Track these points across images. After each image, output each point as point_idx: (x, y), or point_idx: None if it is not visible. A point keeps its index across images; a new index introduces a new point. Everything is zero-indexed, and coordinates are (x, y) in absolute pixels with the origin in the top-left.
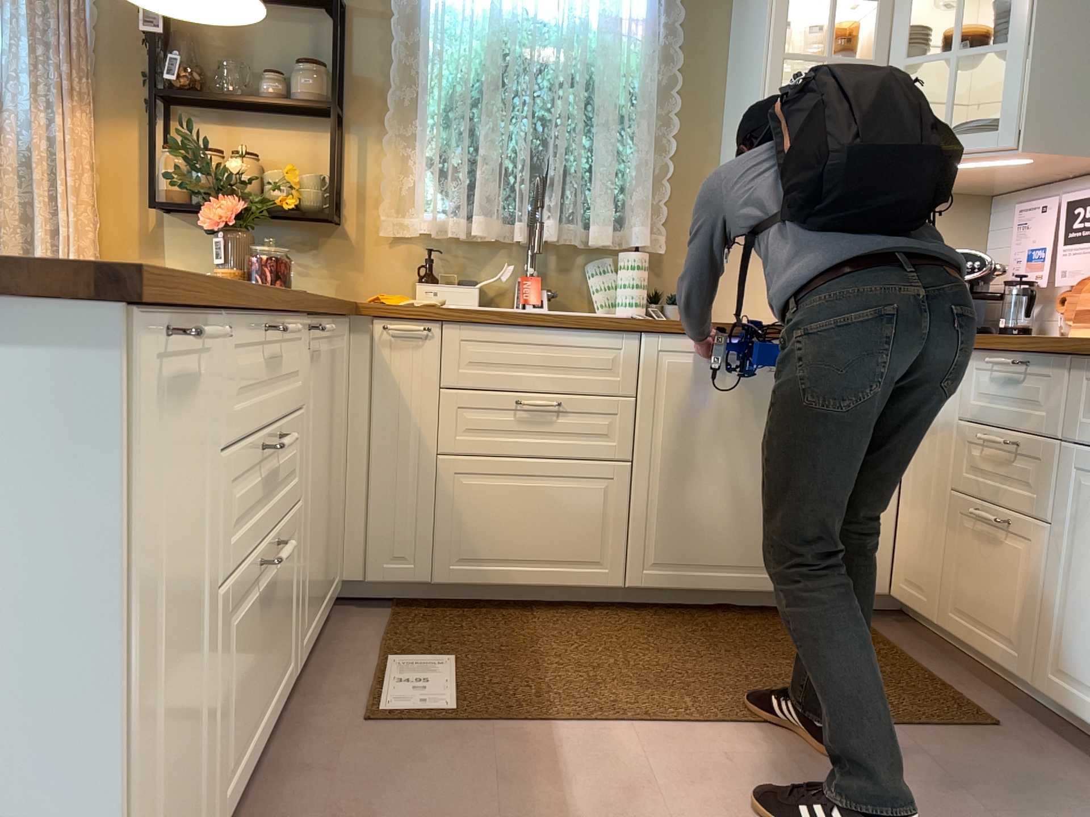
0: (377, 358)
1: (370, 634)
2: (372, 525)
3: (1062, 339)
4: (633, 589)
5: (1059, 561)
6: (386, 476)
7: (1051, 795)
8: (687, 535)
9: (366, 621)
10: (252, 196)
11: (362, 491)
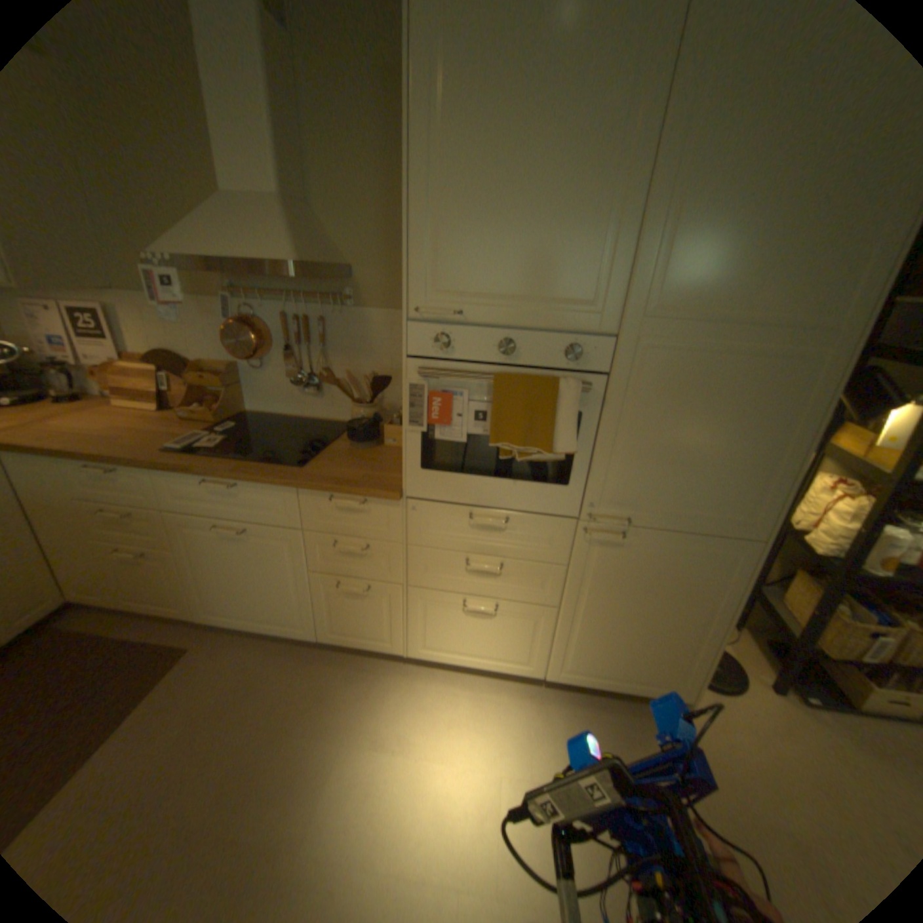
0: None
1: None
2: None
3: (132, 453)
4: None
5: (183, 567)
6: None
7: (231, 674)
8: None
9: None
10: None
11: None
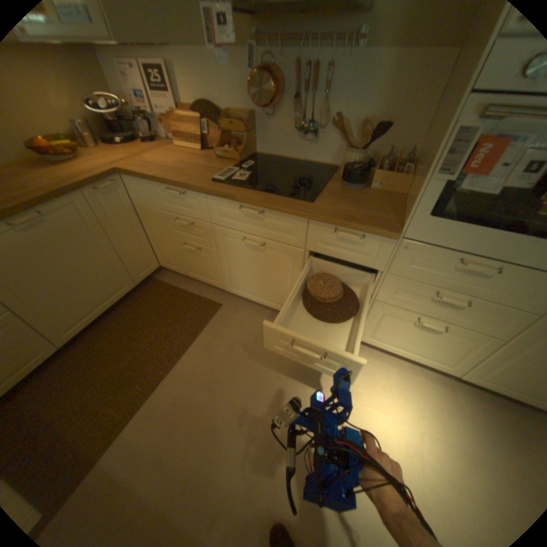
0: None
1: None
2: None
3: (195, 181)
4: (63, 345)
5: (222, 259)
6: None
7: (247, 324)
8: (71, 310)
9: None
10: None
11: None
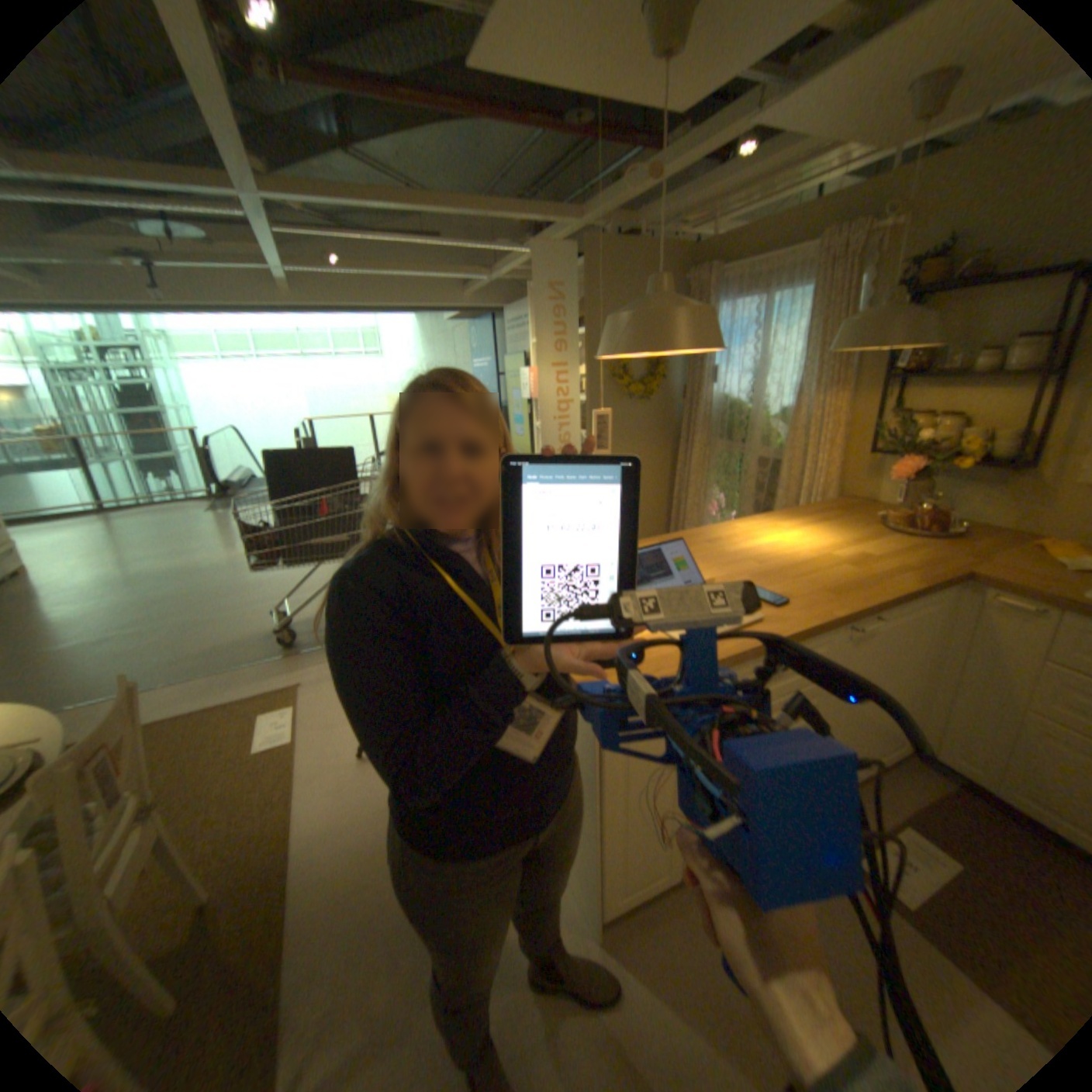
0: (987, 617)
1: (920, 800)
2: (953, 728)
3: None
4: None
5: None
6: (975, 703)
7: None
8: None
9: (929, 787)
10: (947, 446)
11: (953, 701)
